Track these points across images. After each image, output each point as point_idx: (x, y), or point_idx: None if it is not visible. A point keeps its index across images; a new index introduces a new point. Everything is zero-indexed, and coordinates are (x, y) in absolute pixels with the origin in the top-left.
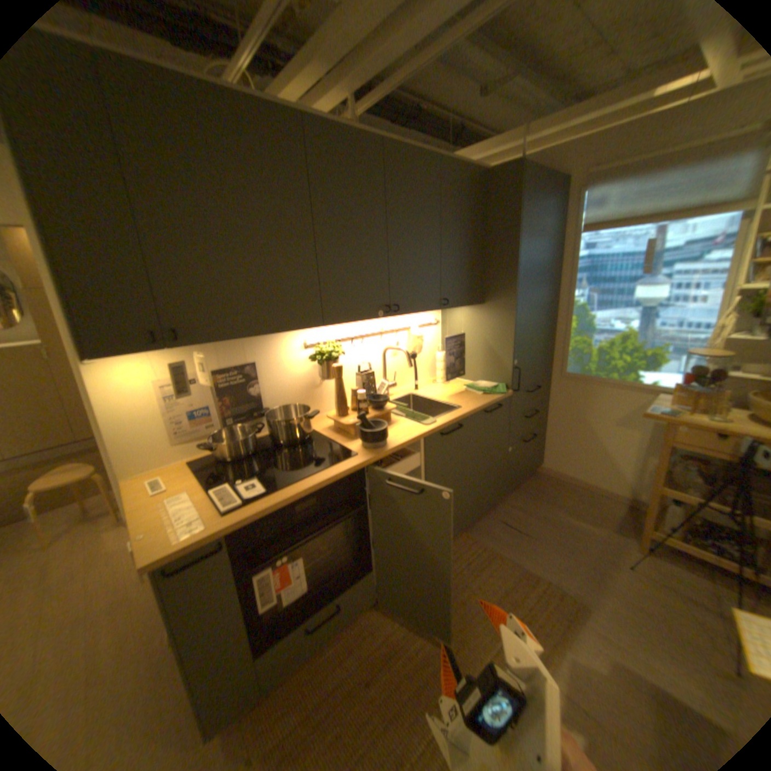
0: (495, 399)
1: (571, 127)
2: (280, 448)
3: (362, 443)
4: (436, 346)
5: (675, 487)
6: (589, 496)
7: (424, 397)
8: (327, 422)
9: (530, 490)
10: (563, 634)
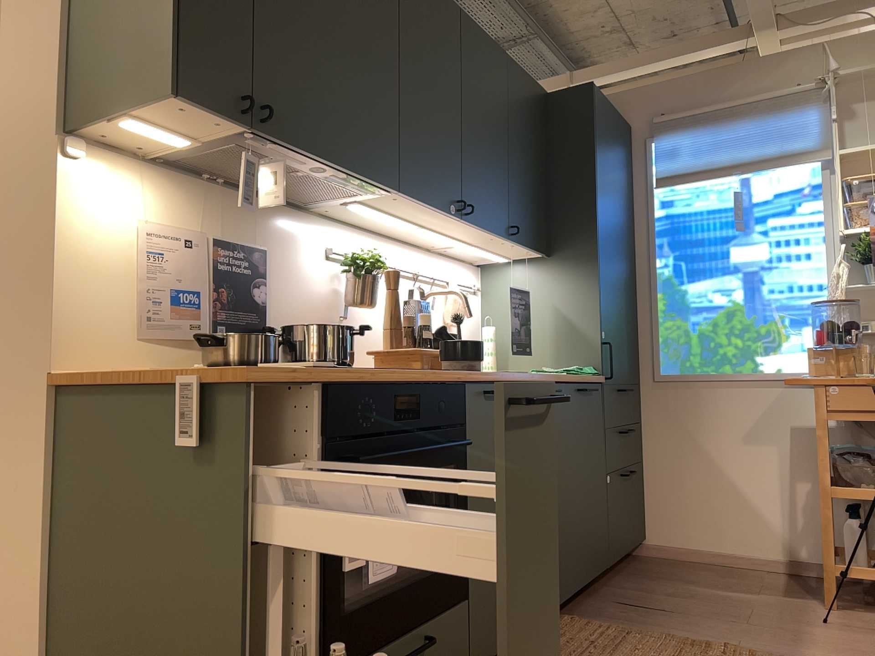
0: (589, 379)
1: (621, 81)
2: None
3: (451, 362)
4: (480, 323)
5: (844, 486)
6: (728, 569)
7: None
8: None
9: (640, 571)
10: None
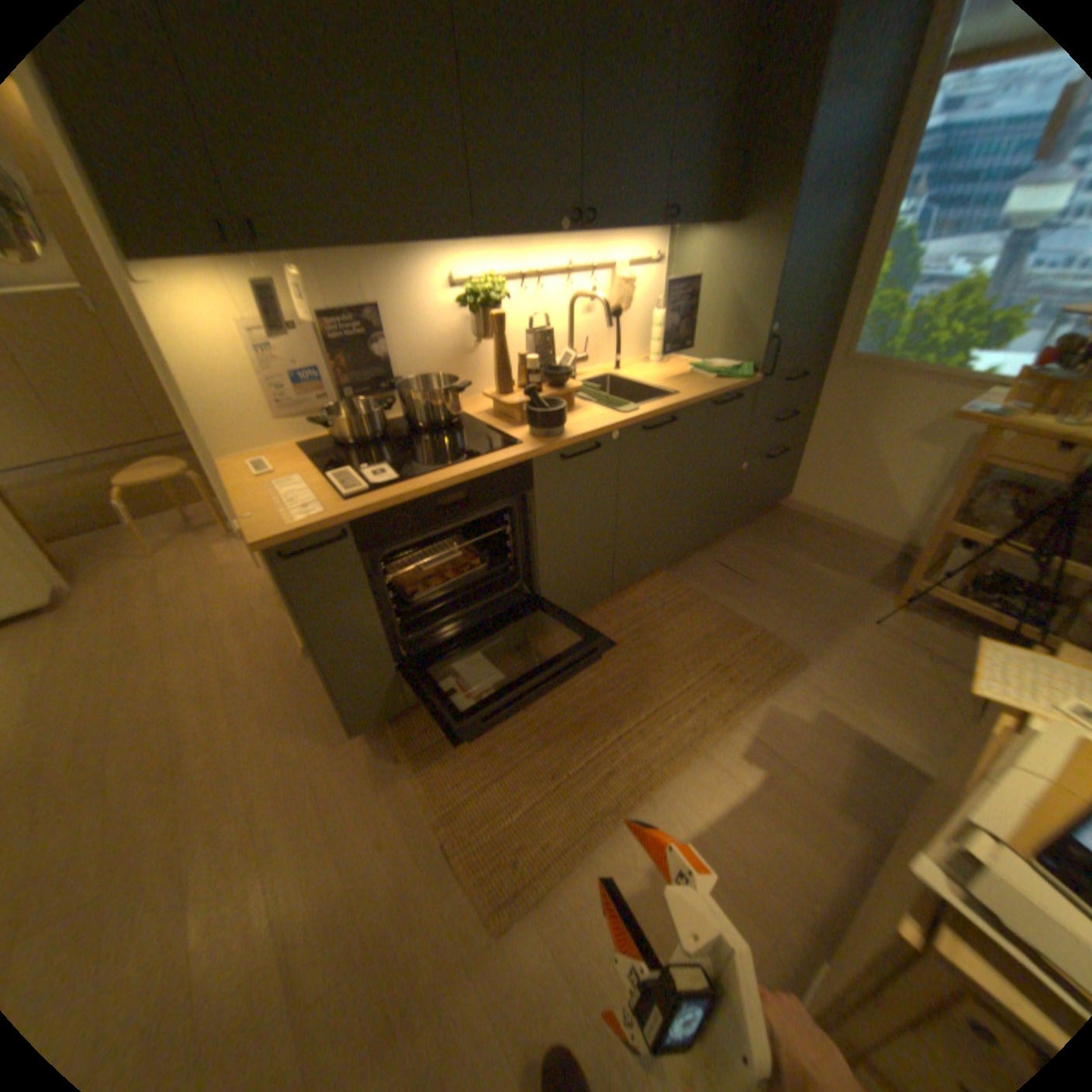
0: (733, 386)
1: None
2: (419, 434)
3: (528, 430)
4: (654, 302)
5: (970, 523)
6: (846, 539)
7: (626, 380)
8: (484, 407)
9: (764, 527)
10: (767, 682)
